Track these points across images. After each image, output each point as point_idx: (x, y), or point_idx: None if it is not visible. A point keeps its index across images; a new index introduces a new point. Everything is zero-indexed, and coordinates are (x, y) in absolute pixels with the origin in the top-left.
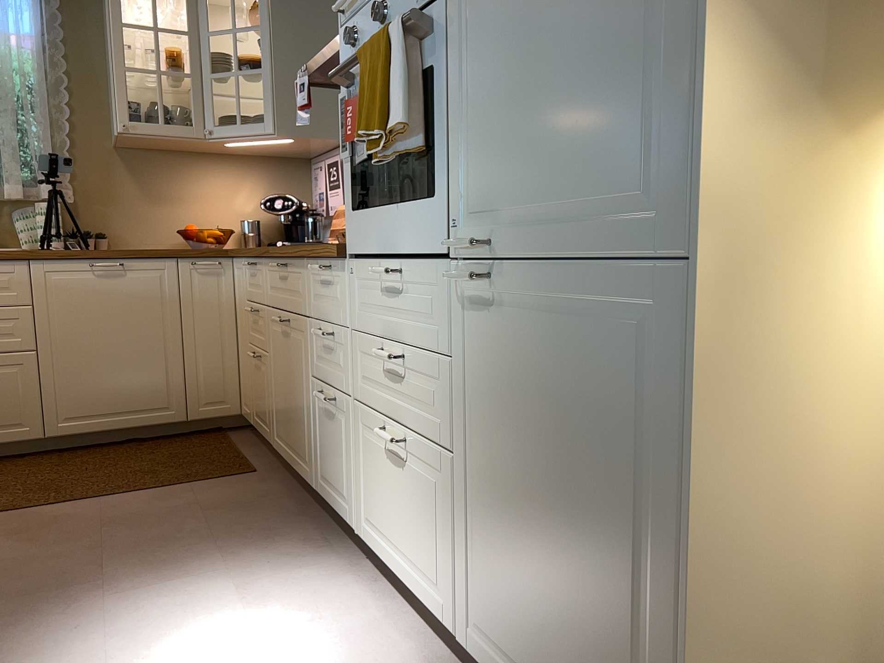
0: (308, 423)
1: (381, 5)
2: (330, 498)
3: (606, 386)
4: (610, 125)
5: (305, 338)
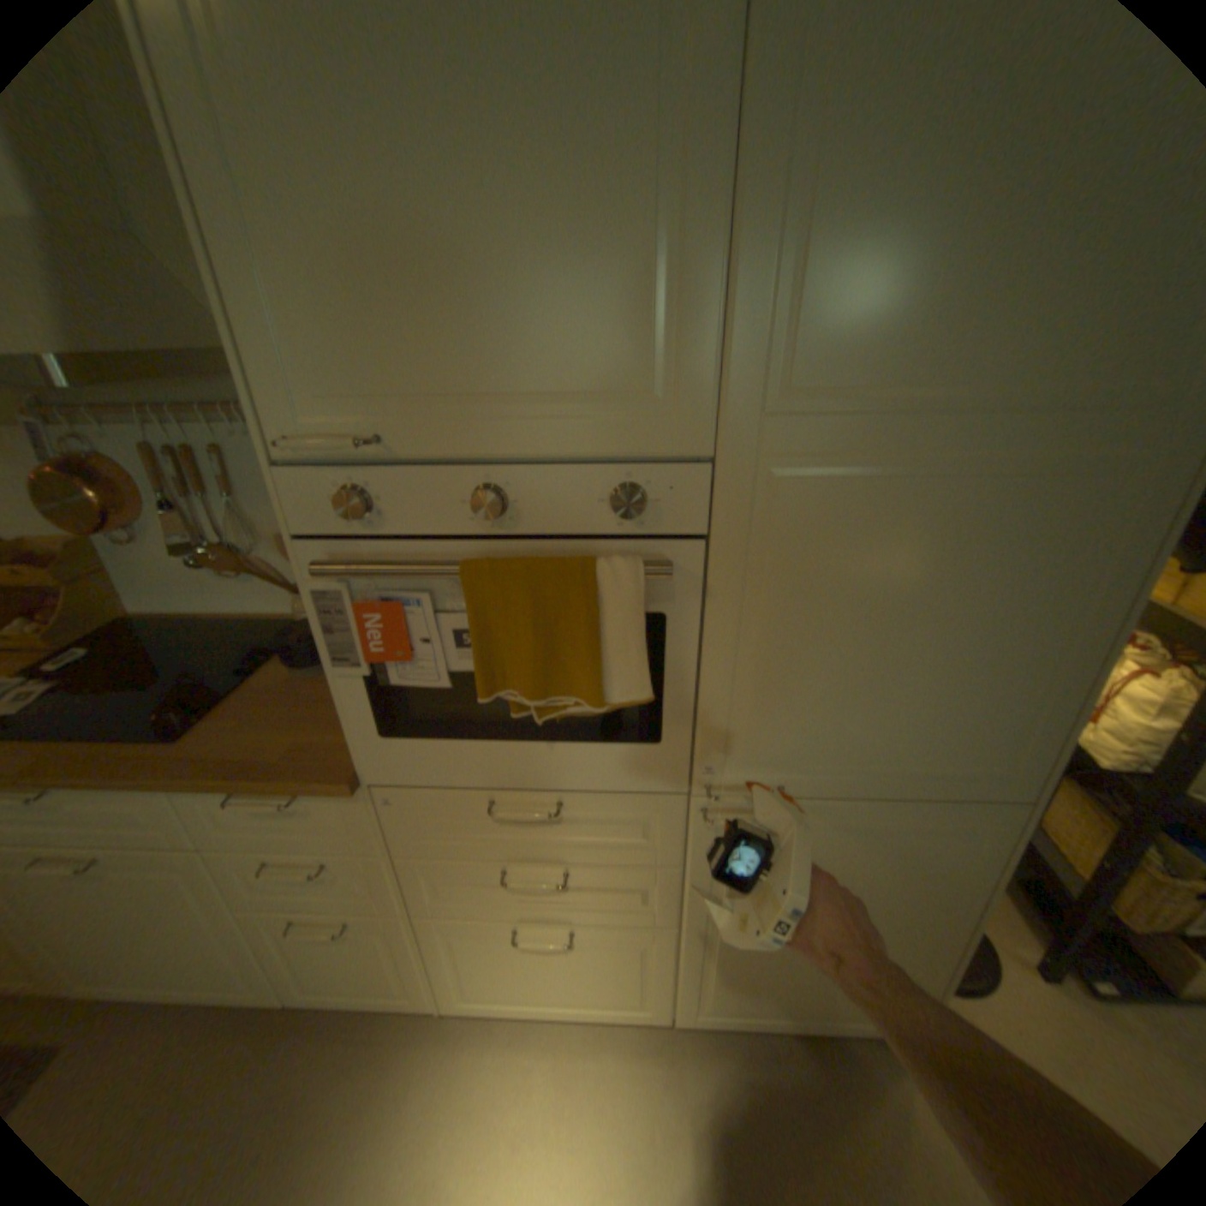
0: (233, 955)
1: (497, 500)
2: (338, 1004)
3: (913, 868)
4: (966, 722)
5: (185, 873)
